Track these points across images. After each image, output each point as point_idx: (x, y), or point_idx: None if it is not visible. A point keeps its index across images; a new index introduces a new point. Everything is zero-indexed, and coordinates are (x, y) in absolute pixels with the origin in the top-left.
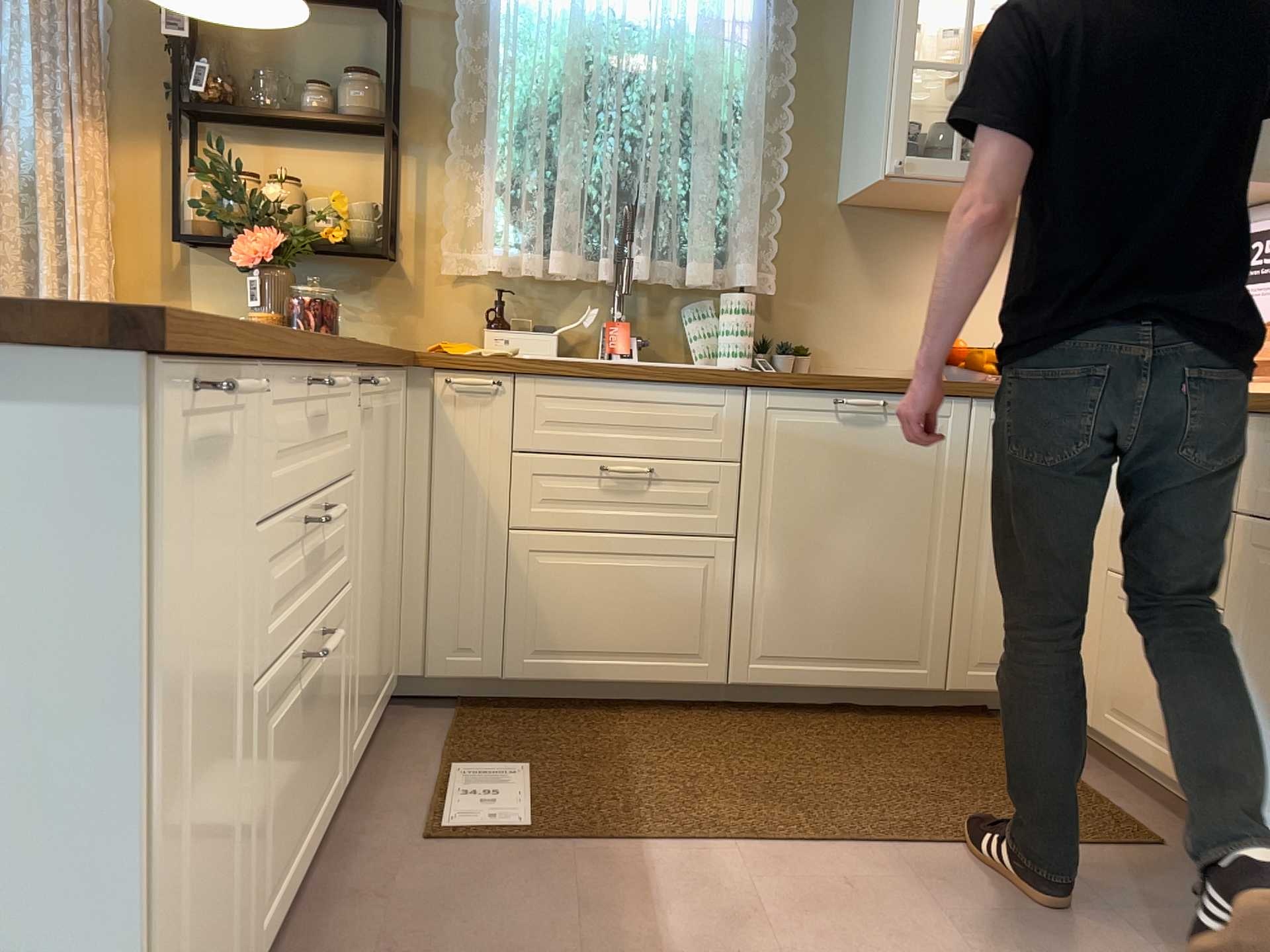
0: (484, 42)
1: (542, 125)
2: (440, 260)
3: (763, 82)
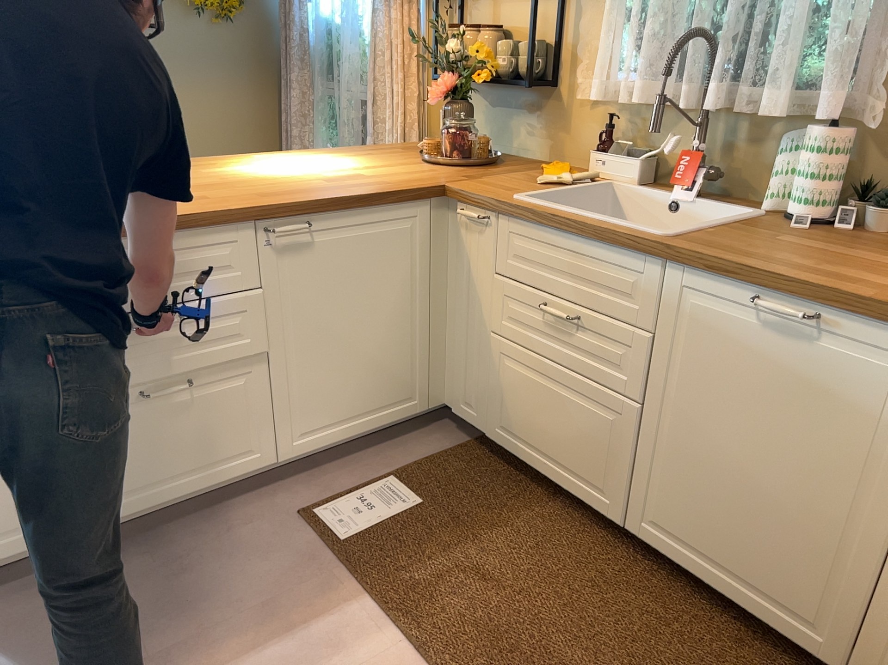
0: None
1: None
2: (581, 88)
3: None
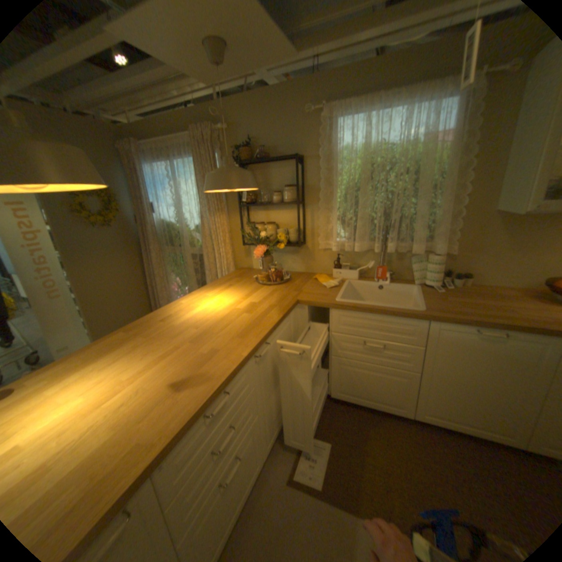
0: (331, 164)
1: (351, 195)
2: (318, 243)
3: (458, 157)
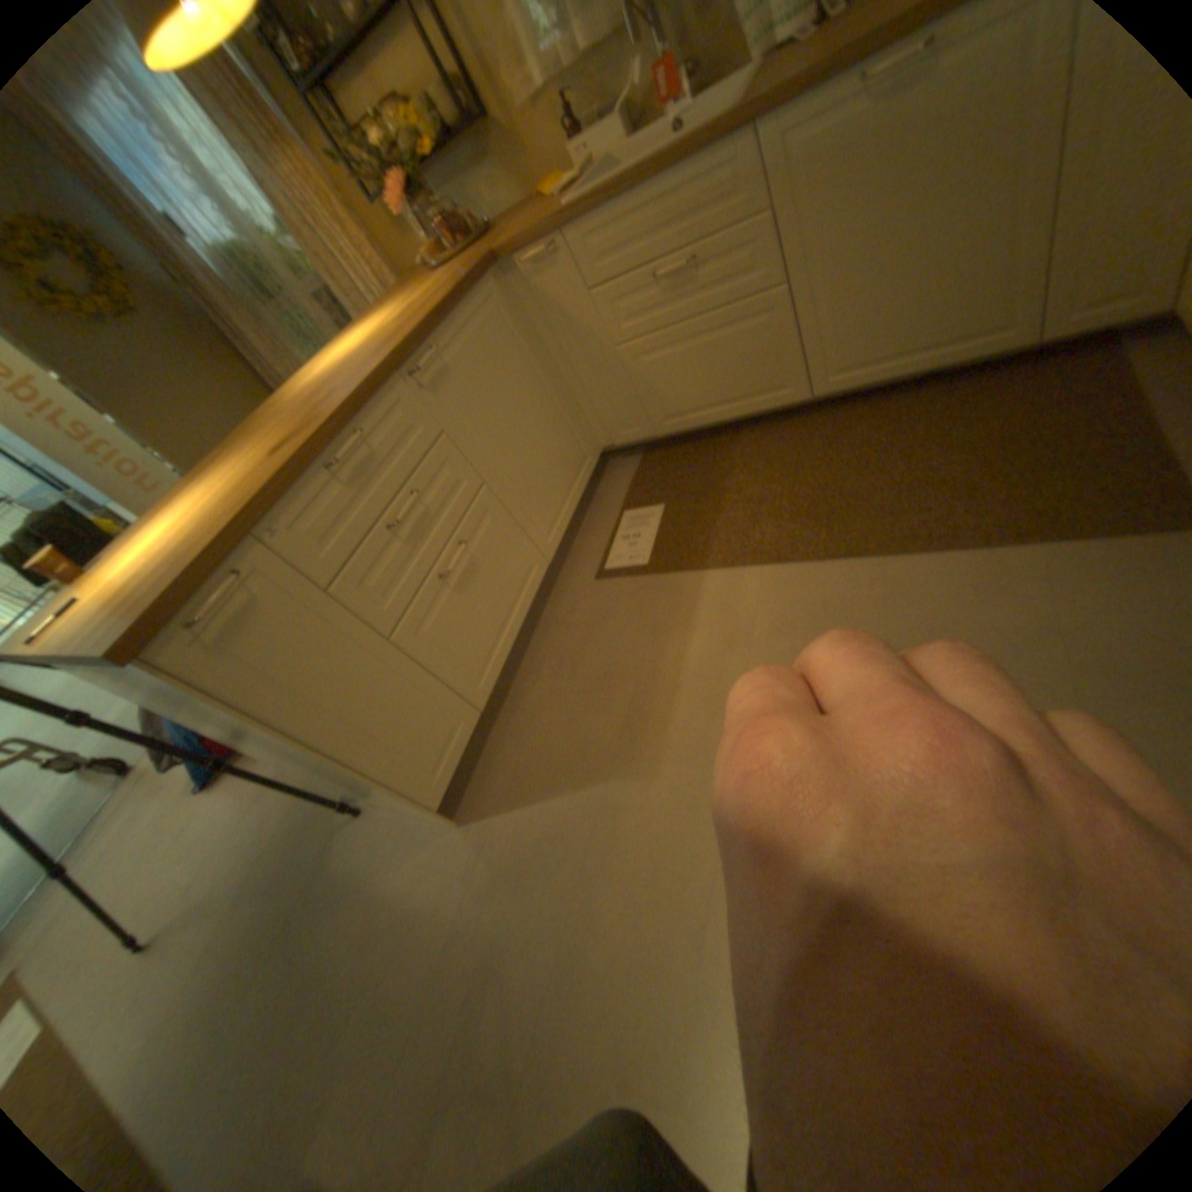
0: None
1: None
2: (513, 93)
3: None
